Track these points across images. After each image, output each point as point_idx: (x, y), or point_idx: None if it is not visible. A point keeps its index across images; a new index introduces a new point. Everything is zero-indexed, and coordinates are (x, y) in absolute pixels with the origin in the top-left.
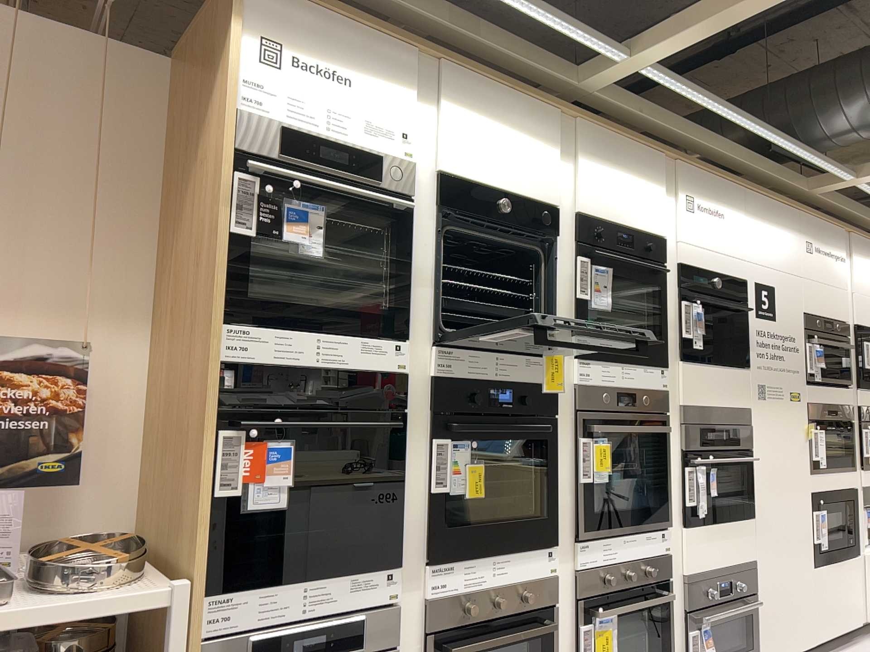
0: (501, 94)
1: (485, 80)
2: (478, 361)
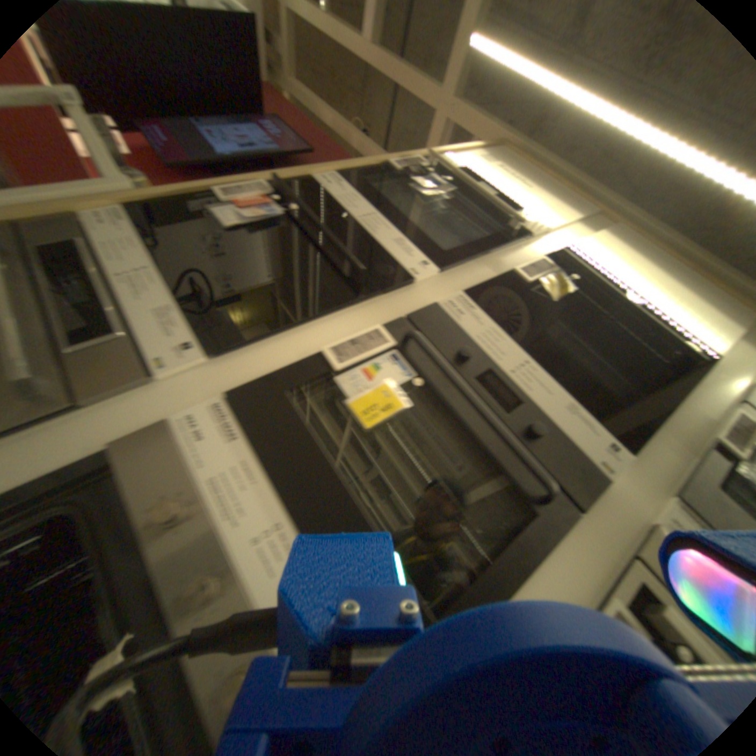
0: (672, 266)
1: (657, 252)
2: (498, 344)
